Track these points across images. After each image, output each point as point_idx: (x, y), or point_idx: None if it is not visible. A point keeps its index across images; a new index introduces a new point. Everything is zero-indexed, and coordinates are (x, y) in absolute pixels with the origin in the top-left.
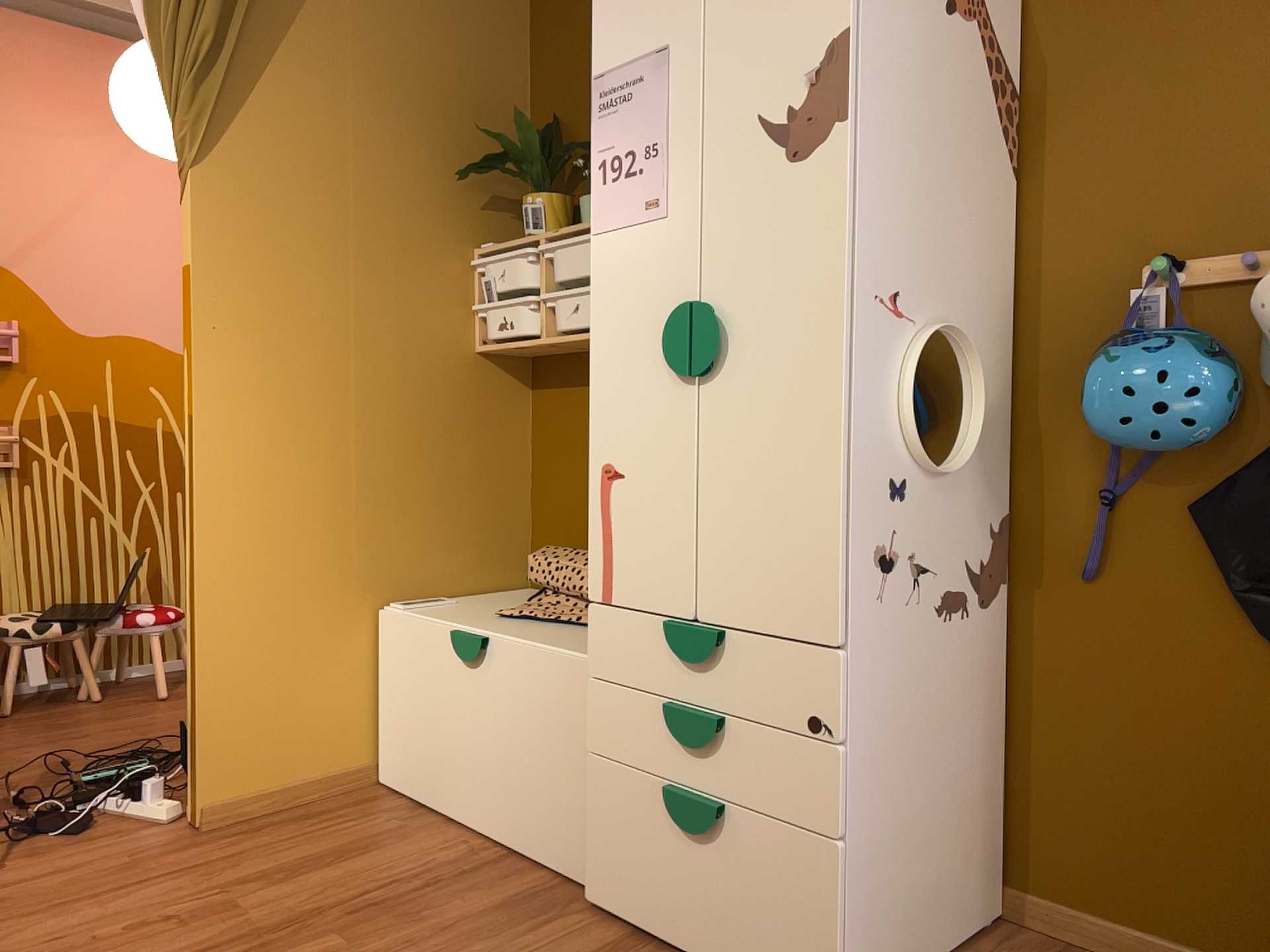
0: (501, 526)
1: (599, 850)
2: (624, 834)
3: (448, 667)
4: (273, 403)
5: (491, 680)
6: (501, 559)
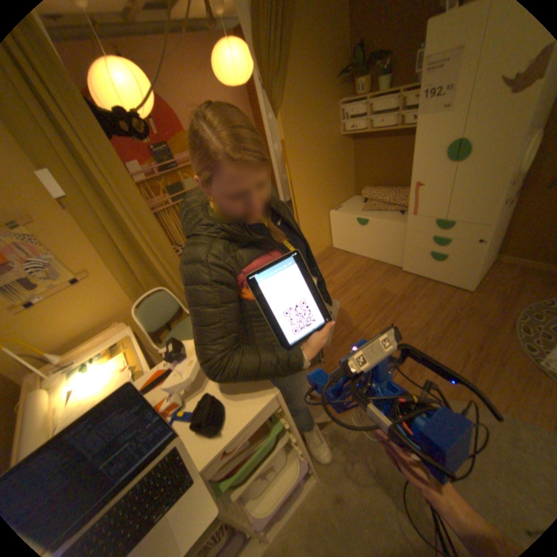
0: (349, 182)
1: (407, 261)
2: (415, 259)
3: (355, 225)
4: (304, 171)
5: (370, 228)
6: (349, 190)
